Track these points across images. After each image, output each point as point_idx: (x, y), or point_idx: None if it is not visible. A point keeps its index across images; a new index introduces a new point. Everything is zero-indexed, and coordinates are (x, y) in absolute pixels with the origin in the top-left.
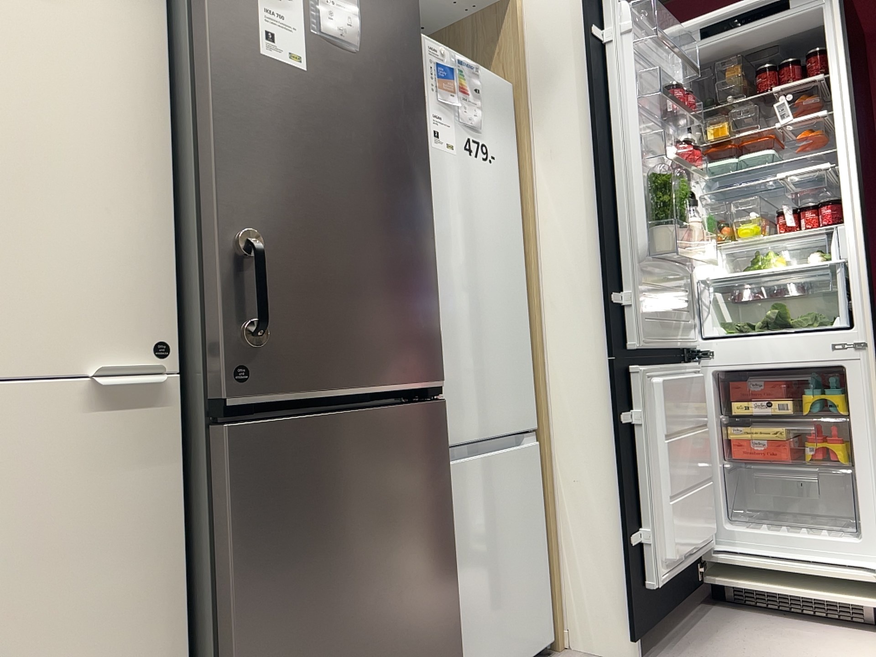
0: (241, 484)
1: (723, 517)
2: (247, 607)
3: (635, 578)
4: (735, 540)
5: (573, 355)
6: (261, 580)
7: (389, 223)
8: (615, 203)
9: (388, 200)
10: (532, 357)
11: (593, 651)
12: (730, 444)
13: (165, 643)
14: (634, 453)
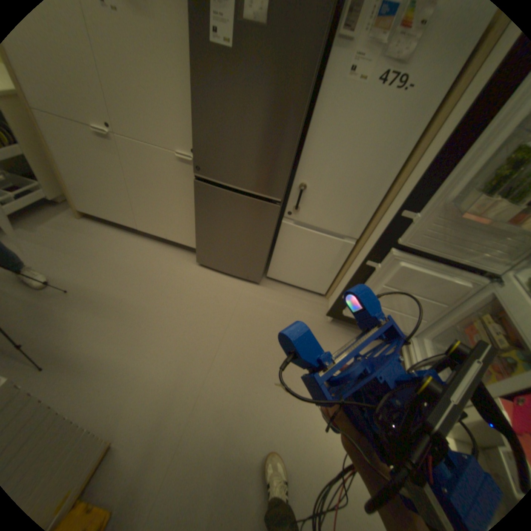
0: (198, 195)
1: (428, 336)
2: (199, 219)
3: (338, 305)
4: (420, 346)
5: (386, 223)
6: (202, 217)
7: (266, 130)
8: (461, 155)
9: (269, 118)
10: (378, 211)
11: (328, 307)
12: (469, 324)
13: (194, 214)
14: (368, 276)
